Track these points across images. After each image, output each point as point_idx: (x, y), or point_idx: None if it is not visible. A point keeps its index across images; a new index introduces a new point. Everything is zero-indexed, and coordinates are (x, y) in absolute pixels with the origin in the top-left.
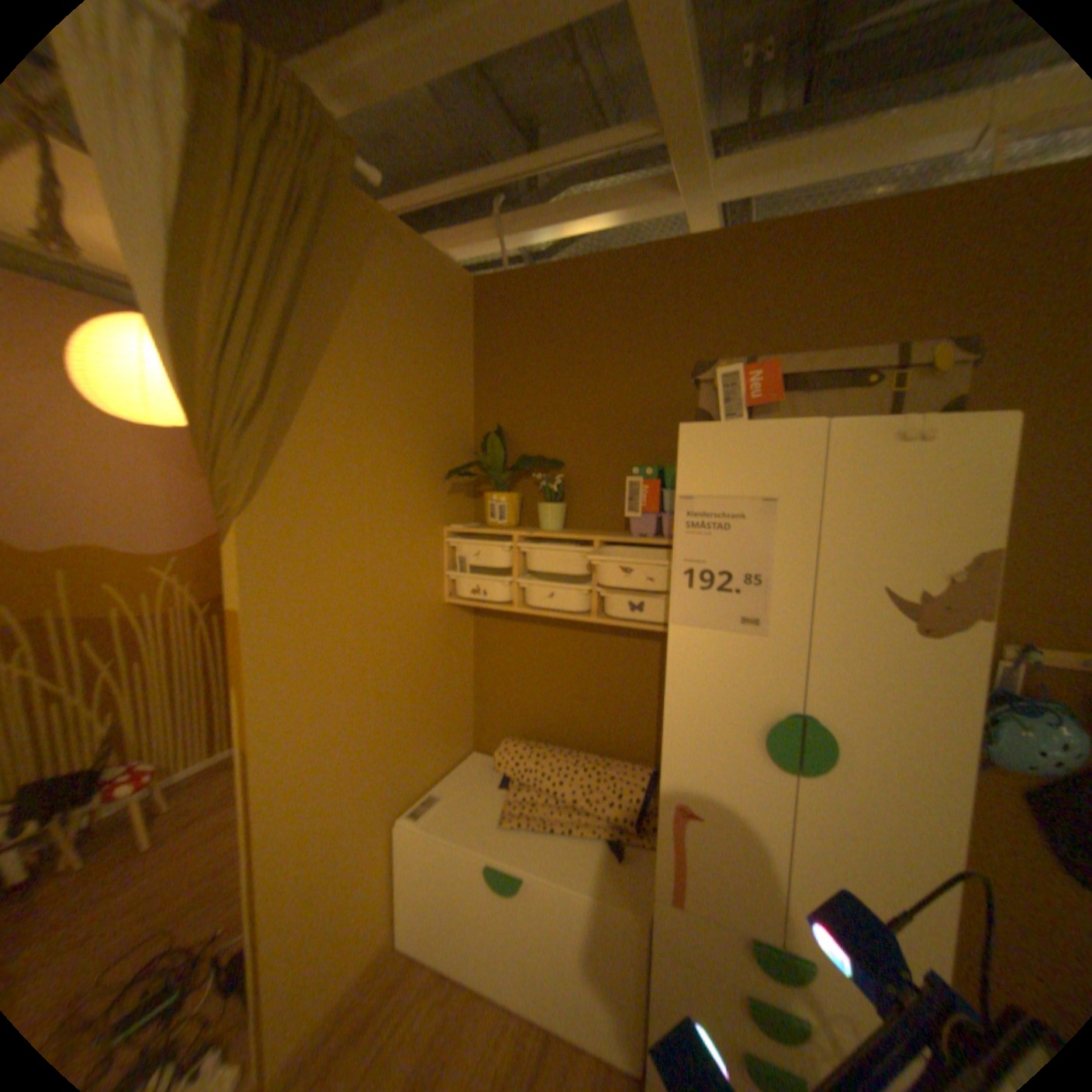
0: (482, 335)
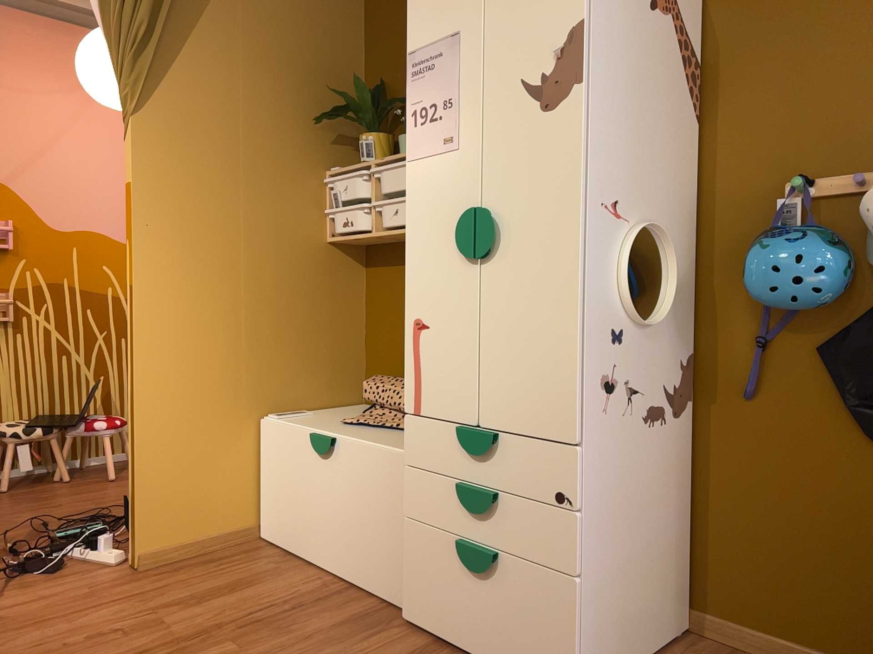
0: (369, 2)
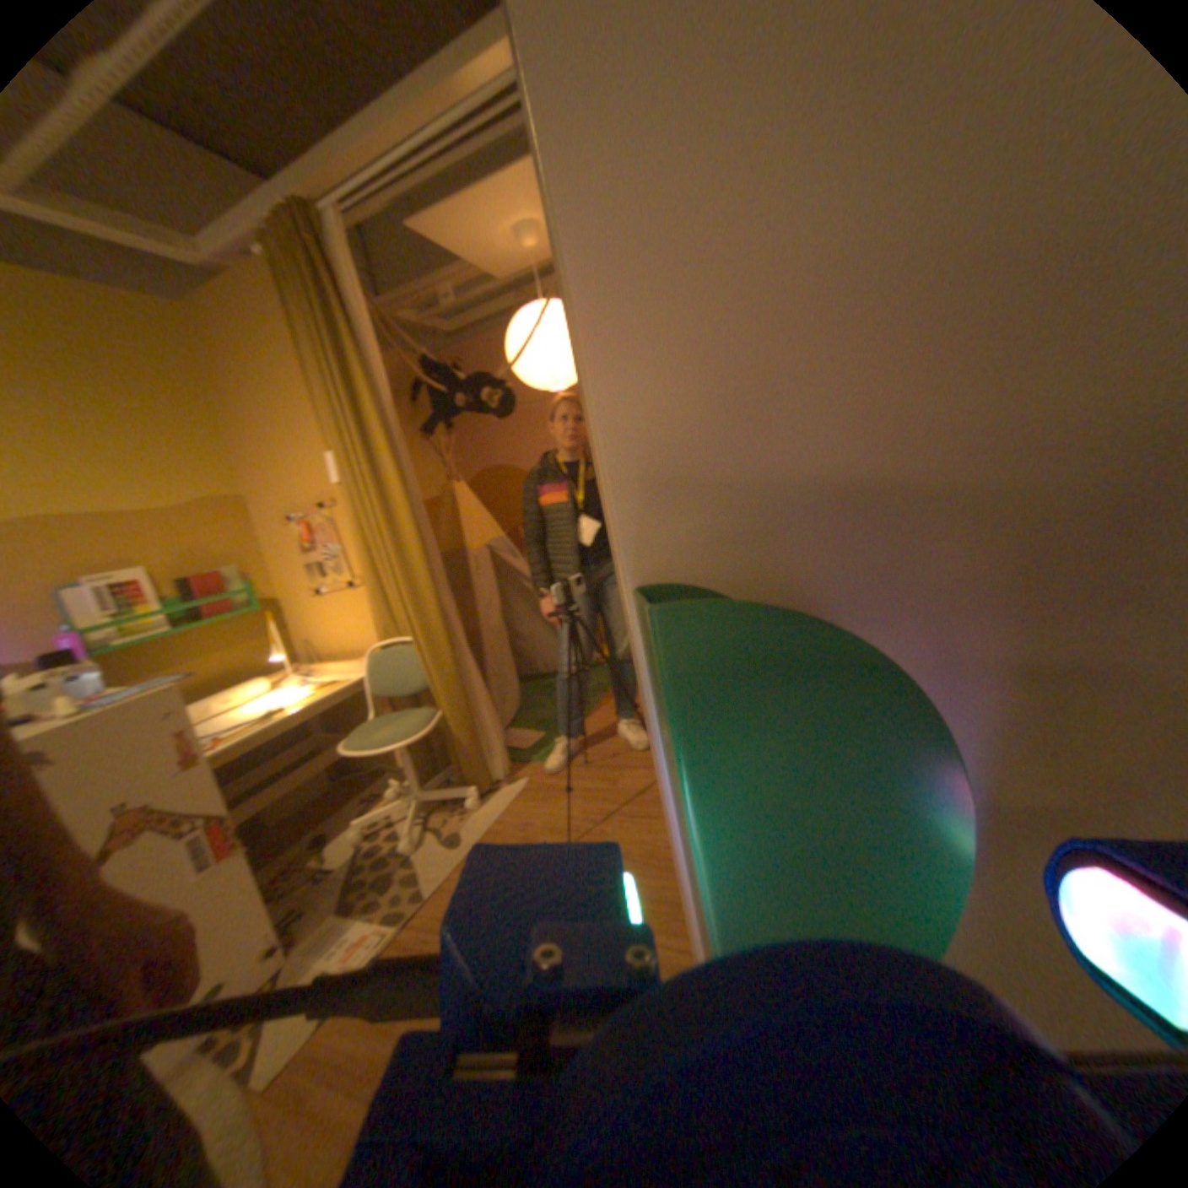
0: None
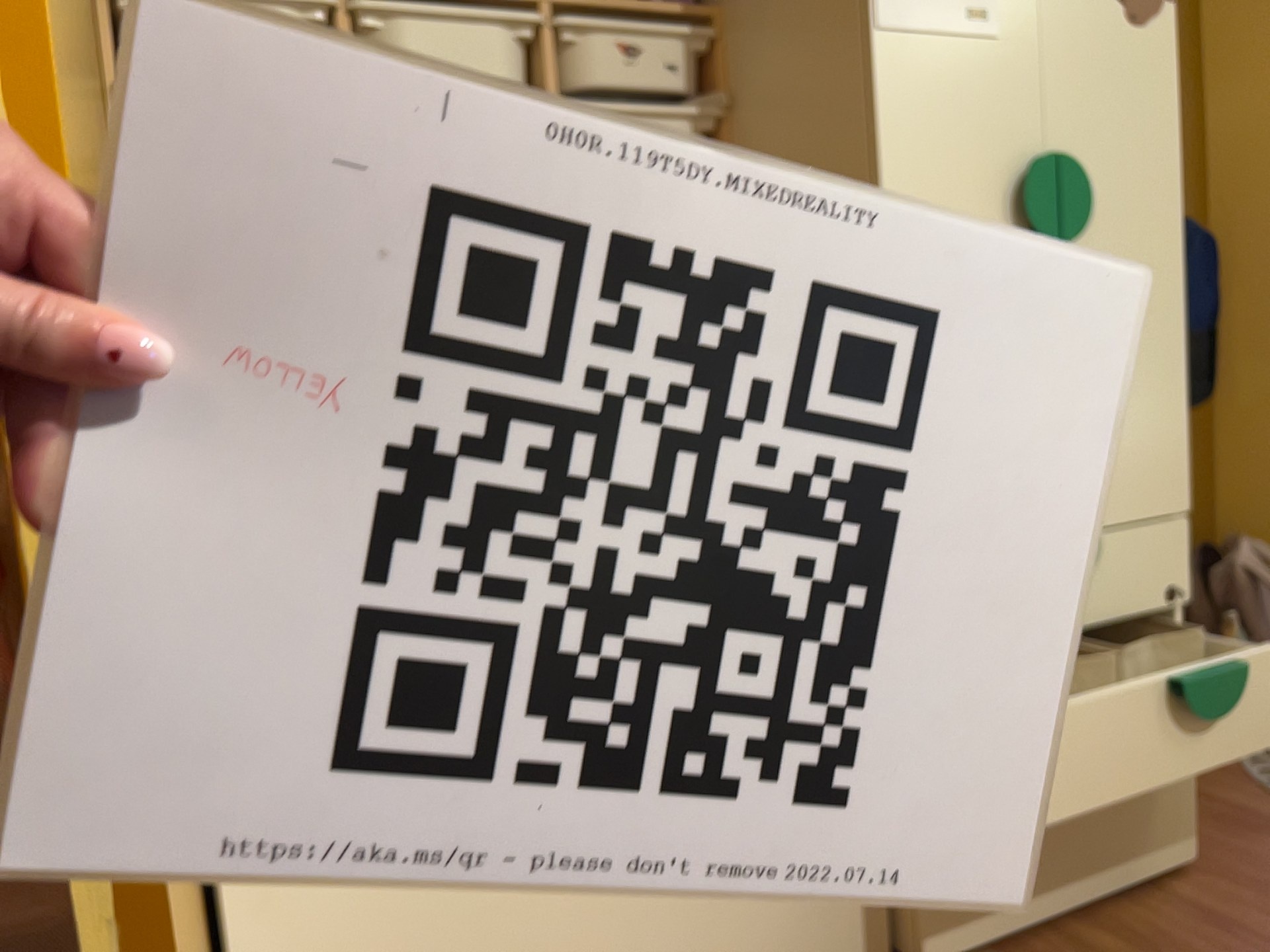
0: None
